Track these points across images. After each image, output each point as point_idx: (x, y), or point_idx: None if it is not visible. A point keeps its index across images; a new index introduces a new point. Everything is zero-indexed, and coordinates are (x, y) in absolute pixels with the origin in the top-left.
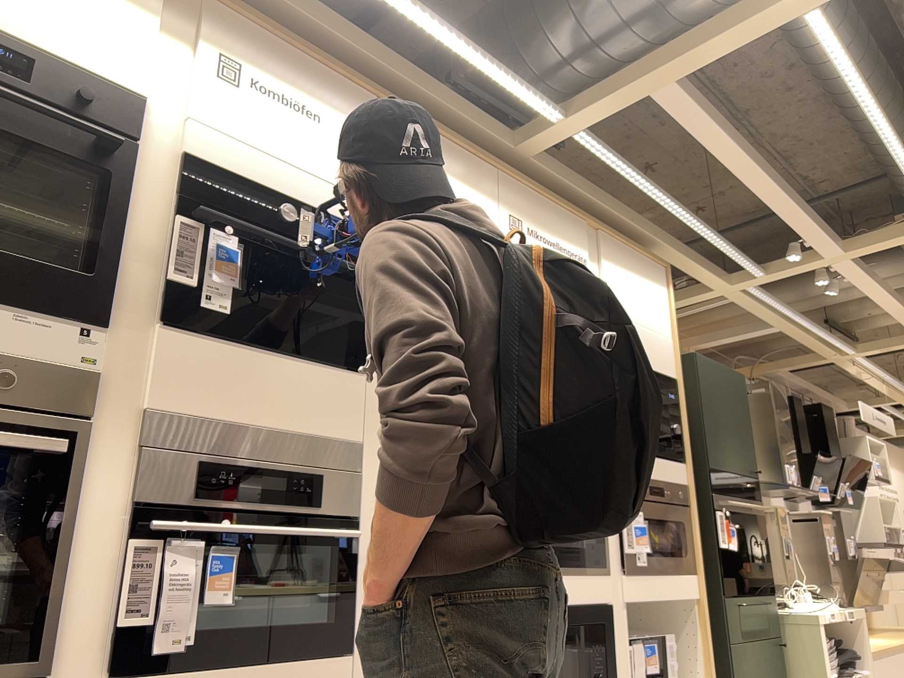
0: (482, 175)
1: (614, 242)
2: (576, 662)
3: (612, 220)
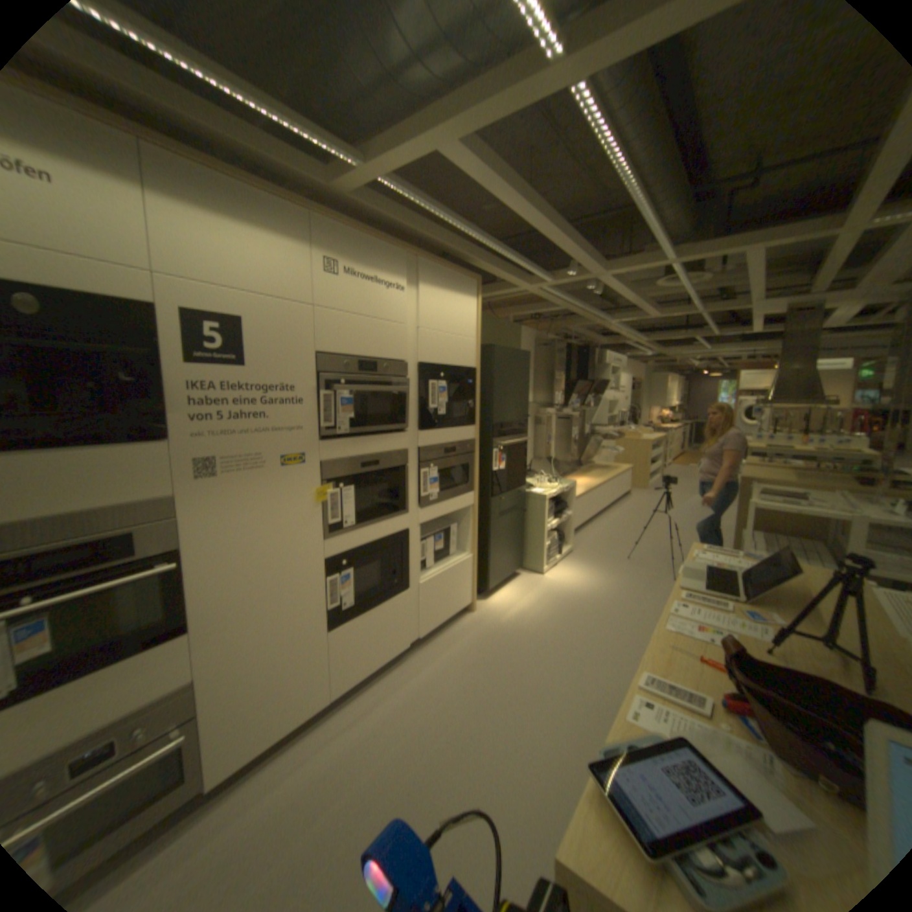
0: (295, 212)
1: (441, 263)
2: (383, 576)
3: (441, 242)
